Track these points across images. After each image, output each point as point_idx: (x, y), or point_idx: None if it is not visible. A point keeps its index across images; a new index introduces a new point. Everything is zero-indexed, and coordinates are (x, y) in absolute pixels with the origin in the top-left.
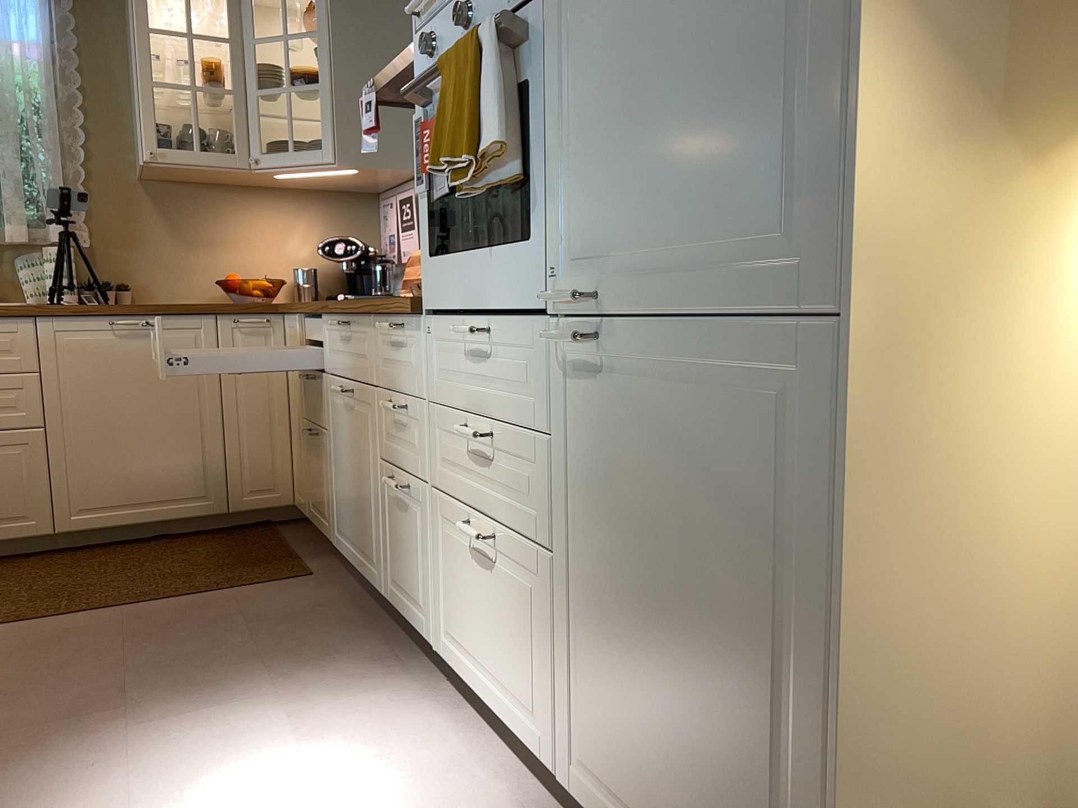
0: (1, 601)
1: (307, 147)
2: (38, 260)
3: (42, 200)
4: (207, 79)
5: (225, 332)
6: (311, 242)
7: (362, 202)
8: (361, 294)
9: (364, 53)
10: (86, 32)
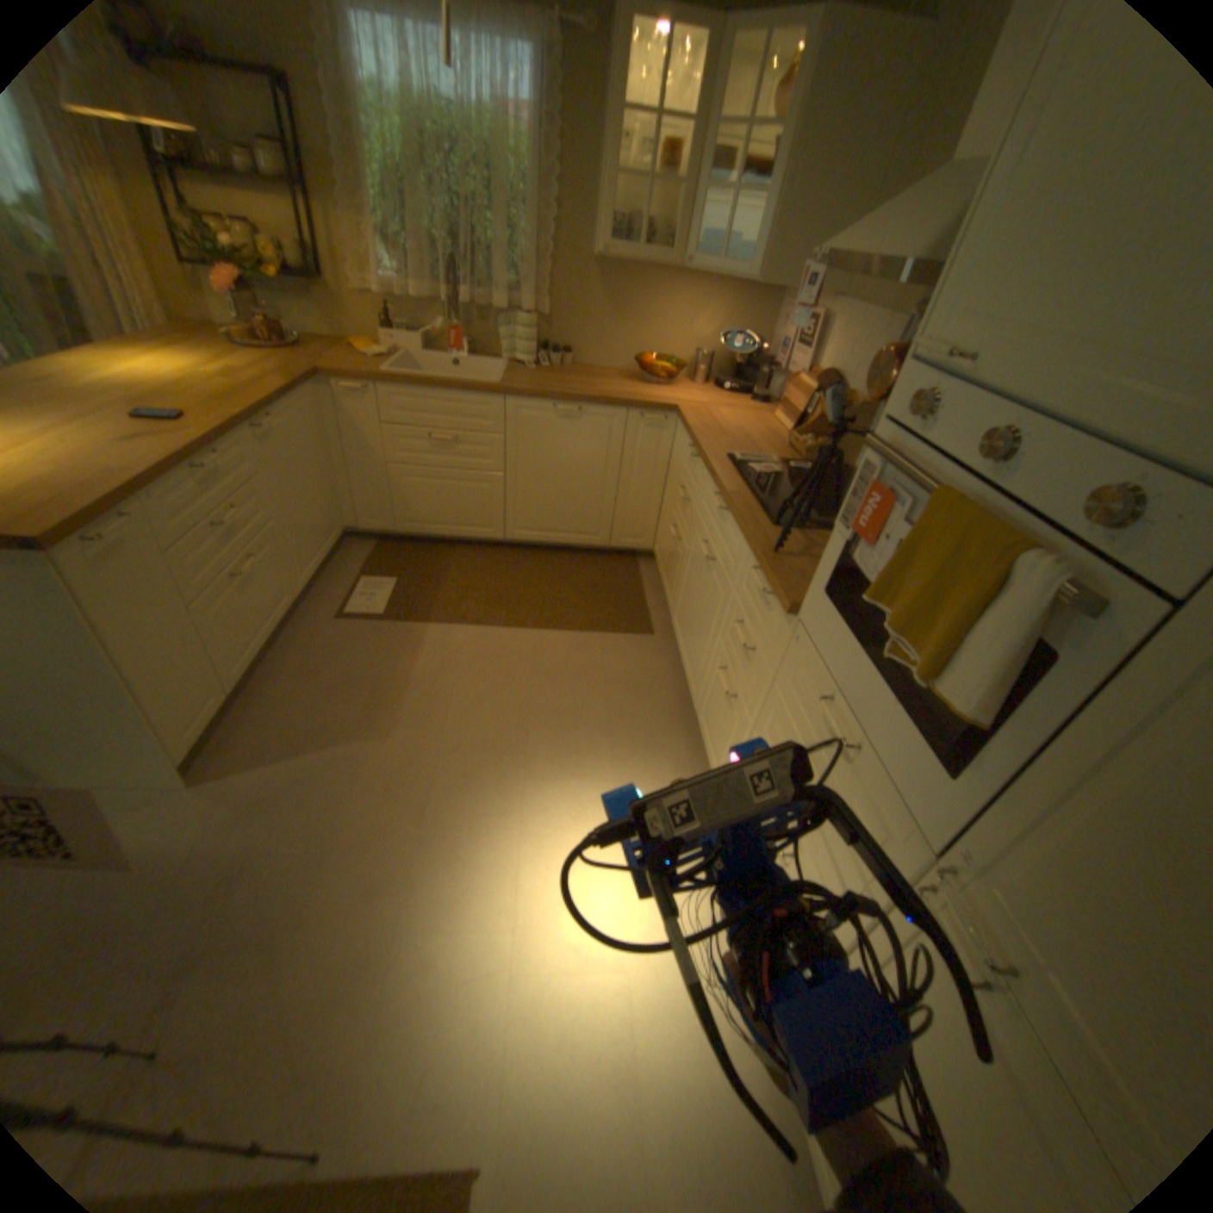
0: (471, 595)
1: (737, 241)
2: (512, 322)
3: (519, 269)
4: (665, 158)
5: (632, 424)
6: (716, 326)
7: (770, 290)
8: (744, 386)
9: (825, 155)
10: (569, 90)
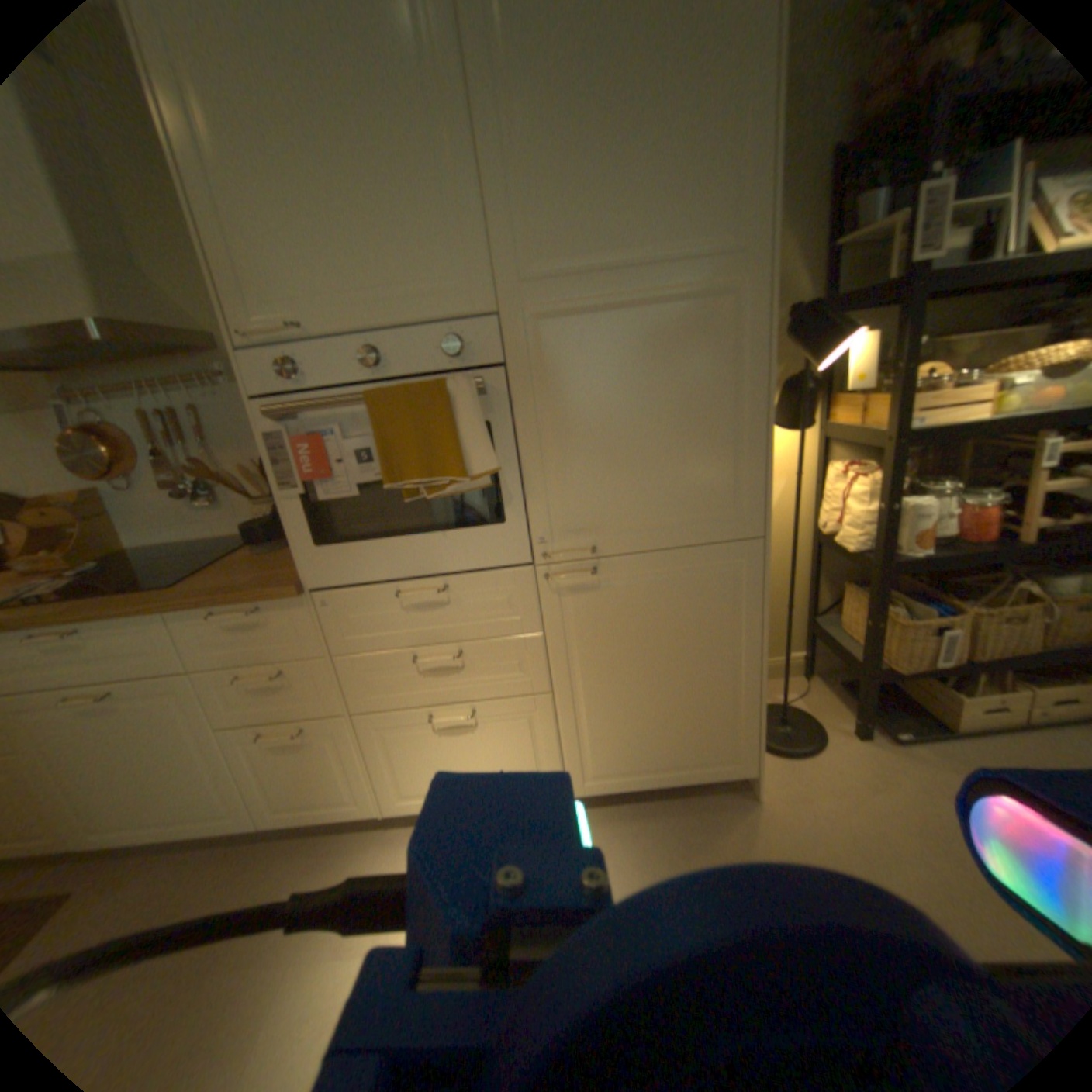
0: None
1: None
2: None
3: None
4: None
5: None
6: None
7: None
8: None
9: None
10: None
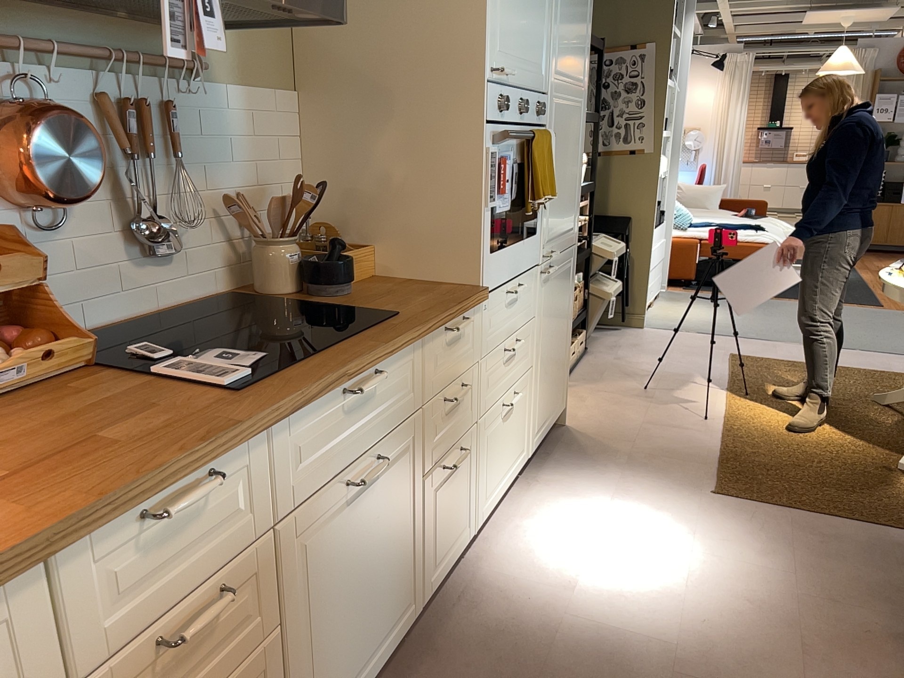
0: None
1: None
2: None
3: None
4: None
5: None
6: None
7: None
8: None
9: None
10: None
